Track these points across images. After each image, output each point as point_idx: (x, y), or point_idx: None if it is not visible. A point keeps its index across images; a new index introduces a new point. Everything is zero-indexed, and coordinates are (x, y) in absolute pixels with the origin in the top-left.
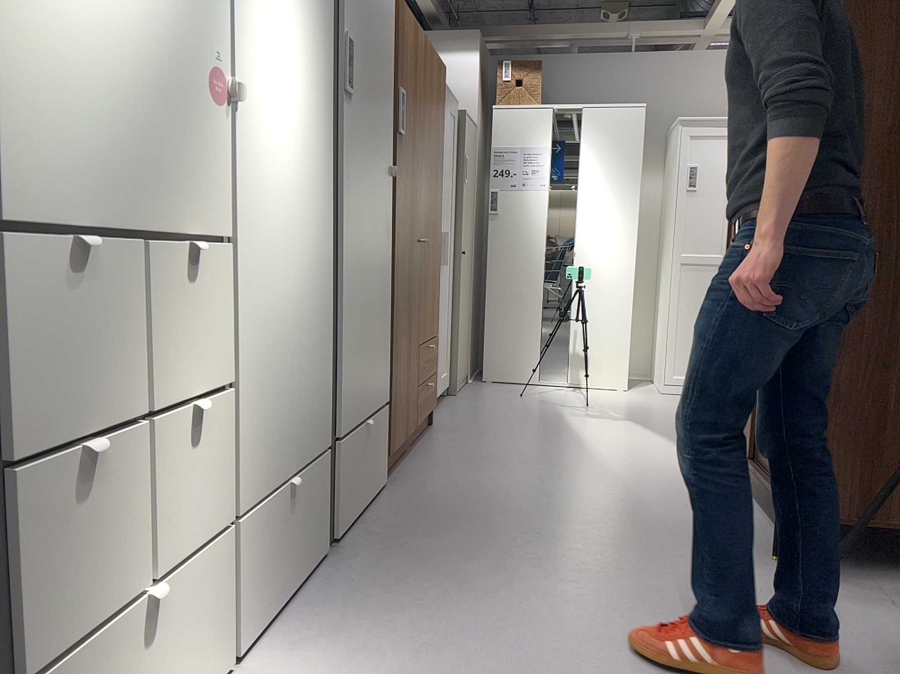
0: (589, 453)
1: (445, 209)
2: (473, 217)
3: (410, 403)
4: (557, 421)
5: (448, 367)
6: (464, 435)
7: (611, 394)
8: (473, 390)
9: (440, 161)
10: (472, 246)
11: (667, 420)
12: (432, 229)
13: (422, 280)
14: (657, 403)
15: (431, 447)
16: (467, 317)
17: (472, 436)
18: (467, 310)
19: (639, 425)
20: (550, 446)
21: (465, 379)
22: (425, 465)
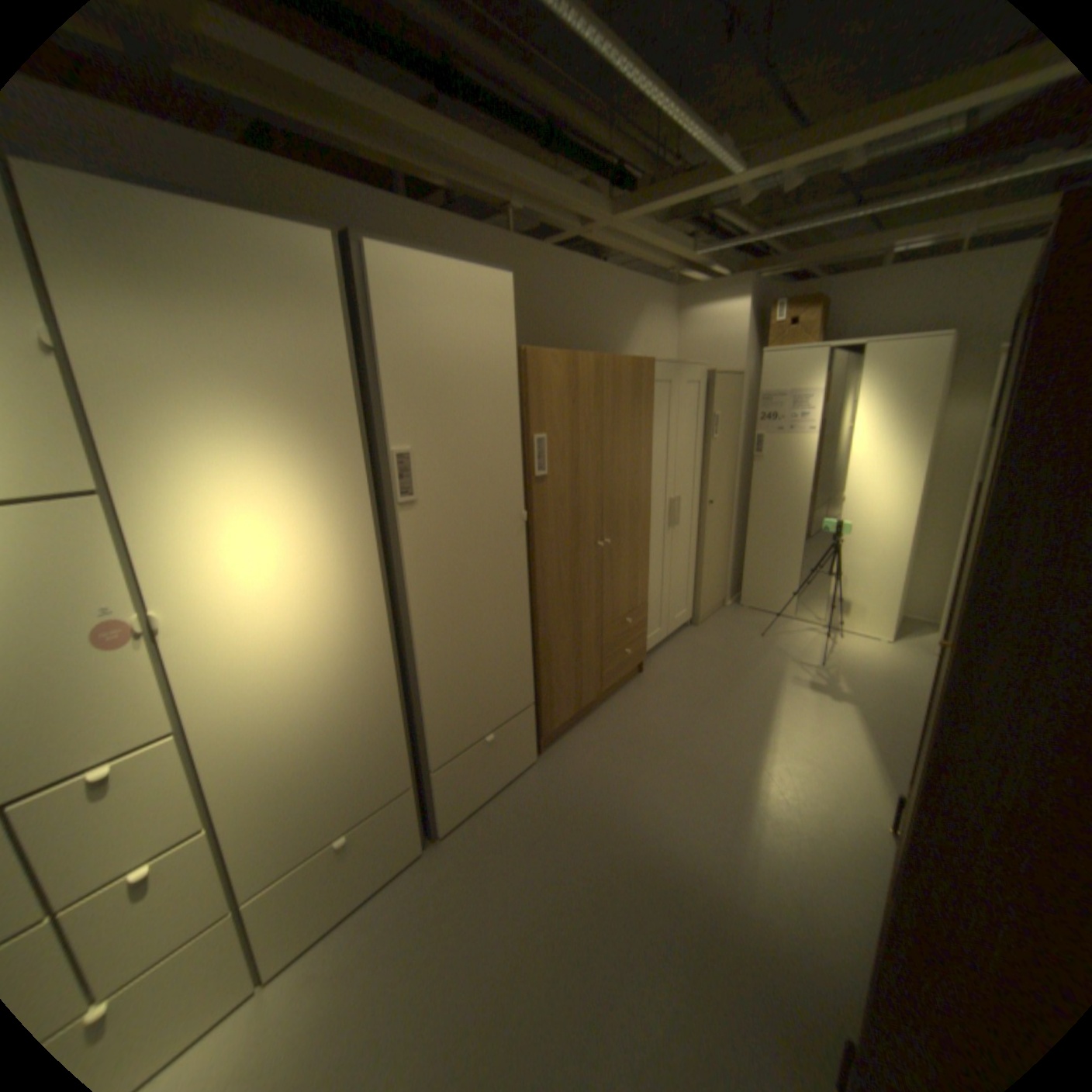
0: (761, 757)
1: (679, 476)
2: (733, 463)
3: (588, 680)
4: (768, 688)
5: (689, 604)
6: (661, 693)
7: (868, 646)
8: (722, 618)
9: (645, 453)
10: (731, 489)
11: (904, 714)
12: (629, 521)
13: (608, 574)
14: (914, 675)
15: (619, 707)
16: (720, 555)
17: (667, 698)
18: (720, 548)
19: (862, 714)
20: (730, 733)
21: (718, 605)
22: (594, 736)
